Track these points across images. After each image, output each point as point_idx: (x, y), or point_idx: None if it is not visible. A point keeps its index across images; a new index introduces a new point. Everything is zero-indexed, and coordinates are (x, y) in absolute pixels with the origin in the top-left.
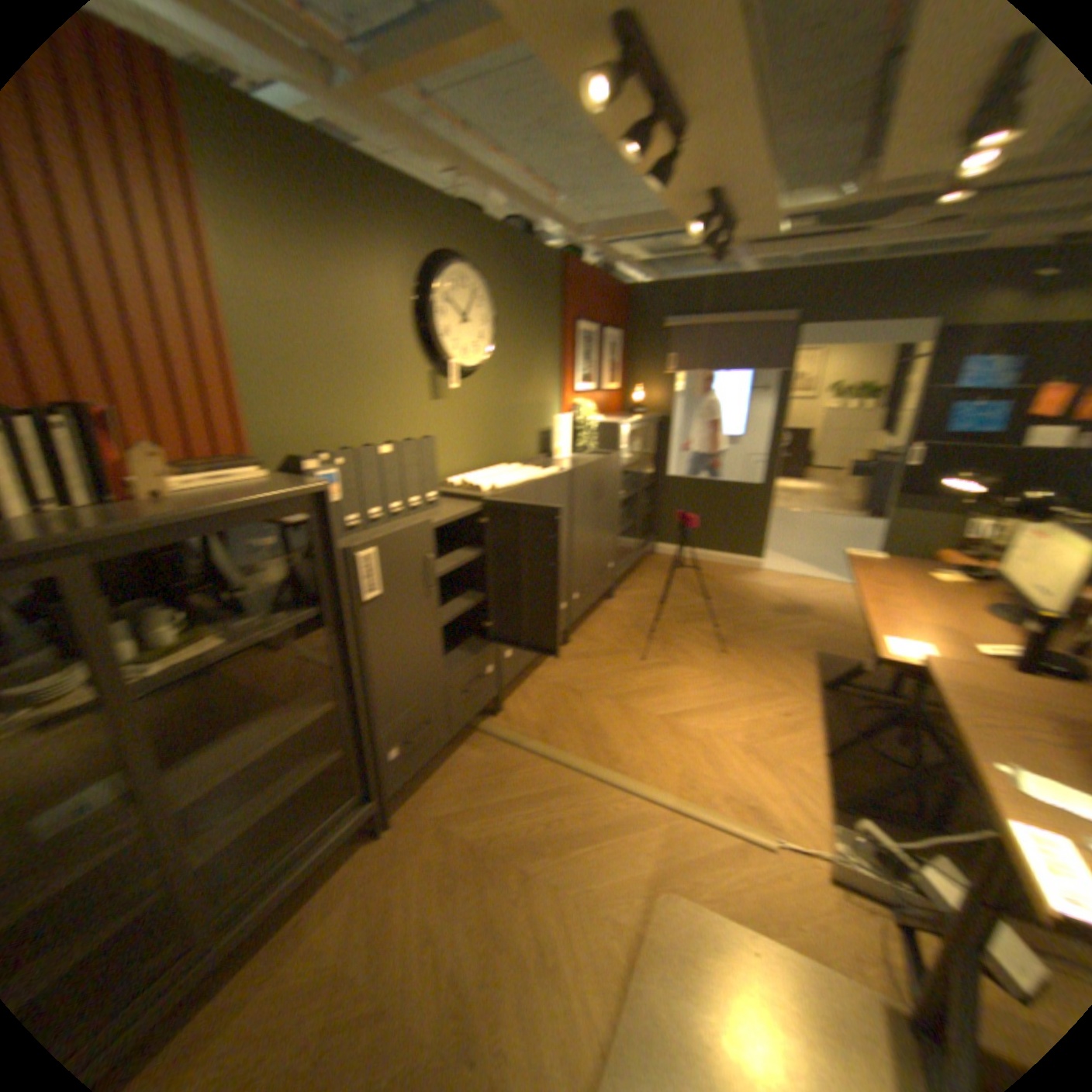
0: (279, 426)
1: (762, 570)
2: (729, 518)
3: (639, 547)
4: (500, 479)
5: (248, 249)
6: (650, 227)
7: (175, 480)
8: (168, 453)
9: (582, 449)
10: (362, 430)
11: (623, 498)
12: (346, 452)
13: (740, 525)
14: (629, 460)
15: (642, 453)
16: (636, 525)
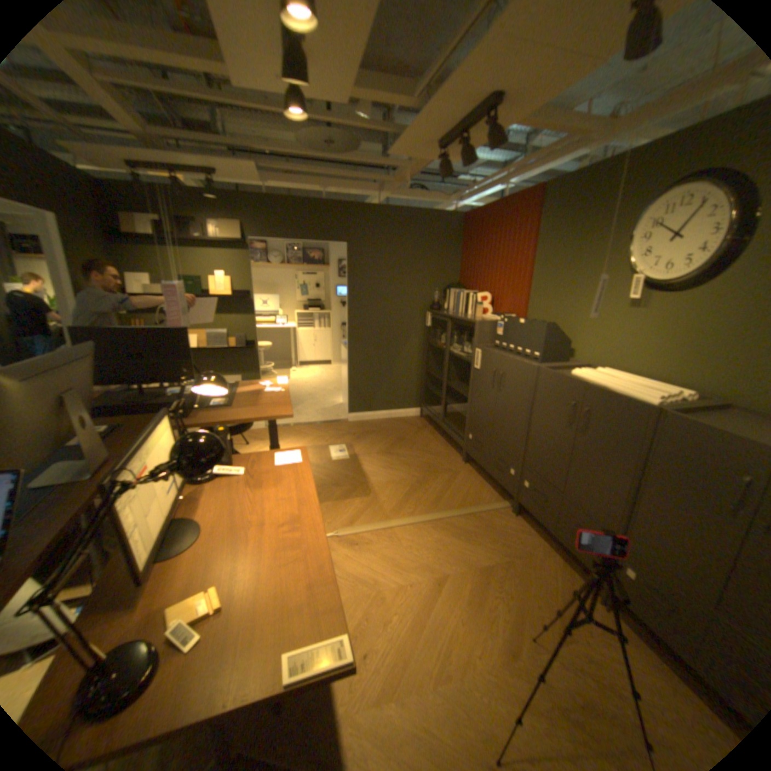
0: (537, 308)
1: None
2: None
3: None
4: (598, 375)
5: (548, 238)
6: None
7: (488, 315)
8: (508, 310)
9: None
10: (569, 317)
11: None
12: (508, 317)
13: None
14: None
15: None
16: None
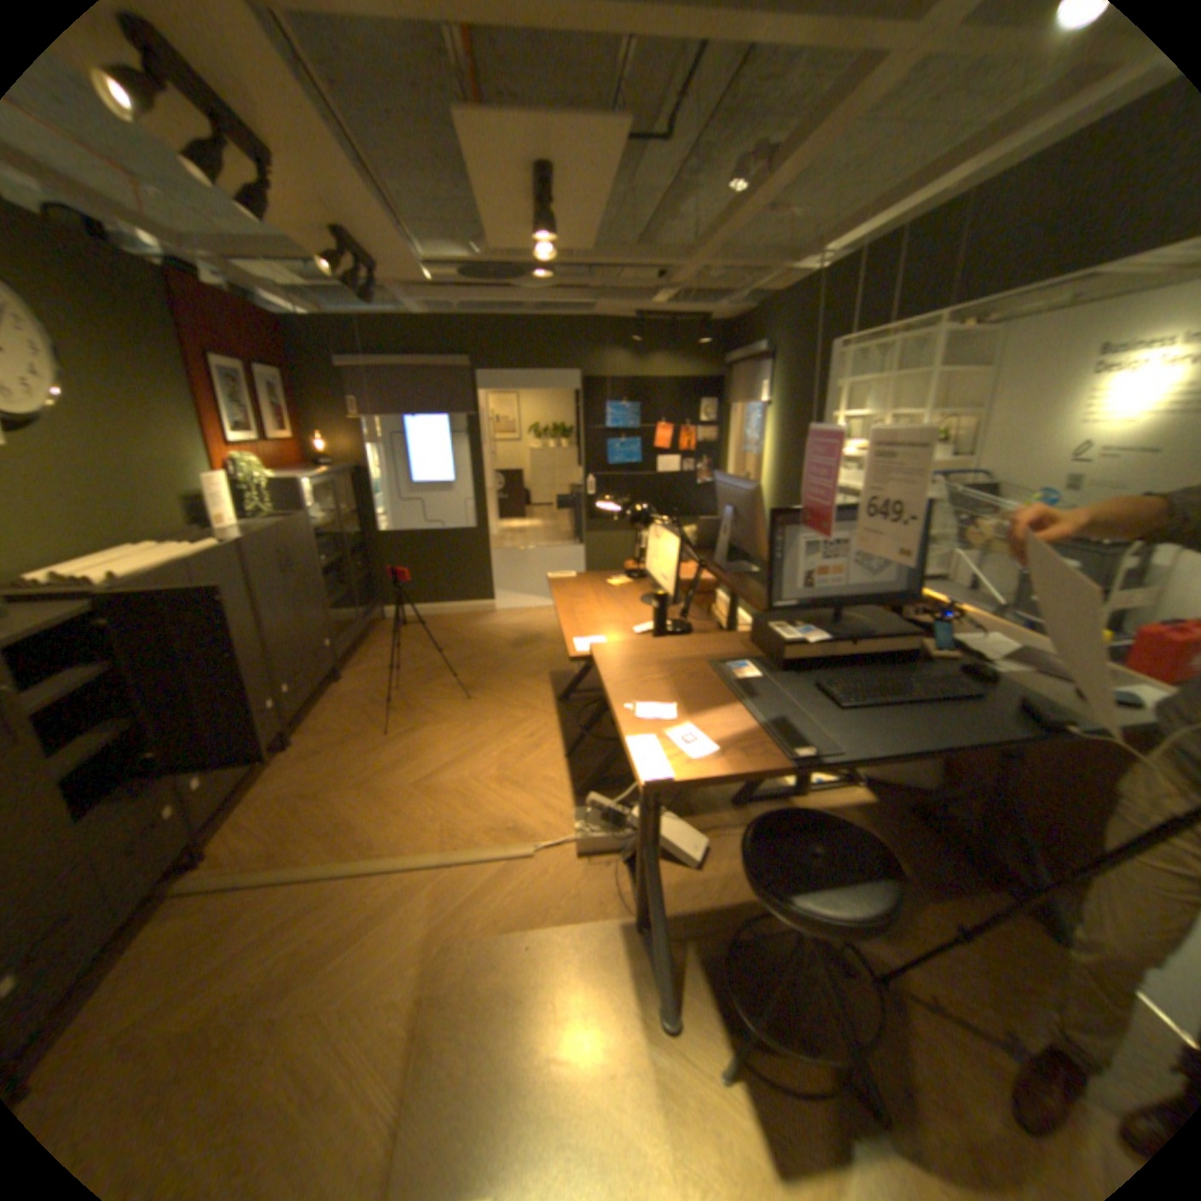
0: None
1: (496, 611)
2: (454, 567)
3: (362, 616)
4: (121, 565)
5: None
6: (279, 253)
7: None
8: None
9: (255, 513)
10: None
11: (326, 564)
12: None
13: (466, 571)
14: (325, 519)
15: (341, 510)
16: (353, 592)
